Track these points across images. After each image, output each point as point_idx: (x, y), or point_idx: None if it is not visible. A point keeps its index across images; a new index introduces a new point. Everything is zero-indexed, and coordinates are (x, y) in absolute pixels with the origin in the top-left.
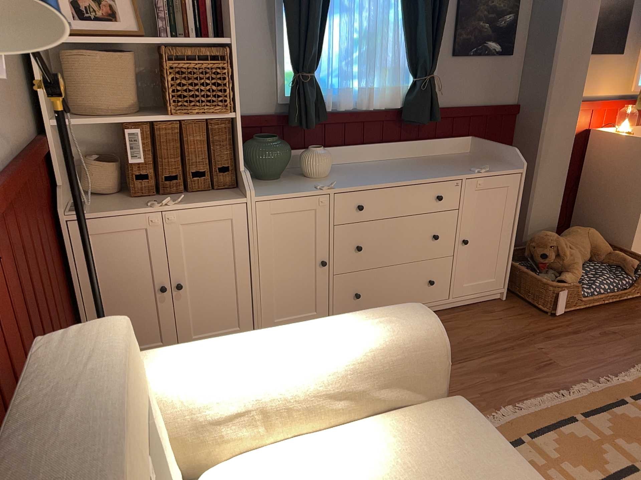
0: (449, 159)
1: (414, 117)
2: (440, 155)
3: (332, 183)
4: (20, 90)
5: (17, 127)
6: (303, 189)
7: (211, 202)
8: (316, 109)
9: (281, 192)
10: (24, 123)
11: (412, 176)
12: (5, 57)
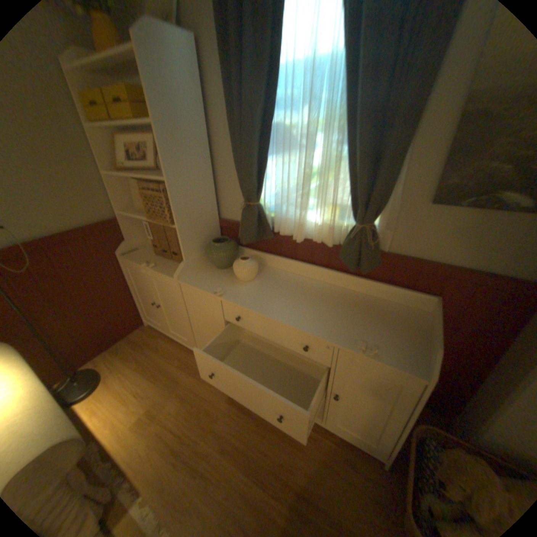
0: (386, 310)
1: (345, 259)
2: (388, 301)
3: (224, 292)
4: (91, 196)
5: (73, 216)
6: (210, 287)
7: (164, 272)
8: (258, 229)
9: (198, 283)
10: (89, 212)
11: (294, 315)
12: (68, 183)
